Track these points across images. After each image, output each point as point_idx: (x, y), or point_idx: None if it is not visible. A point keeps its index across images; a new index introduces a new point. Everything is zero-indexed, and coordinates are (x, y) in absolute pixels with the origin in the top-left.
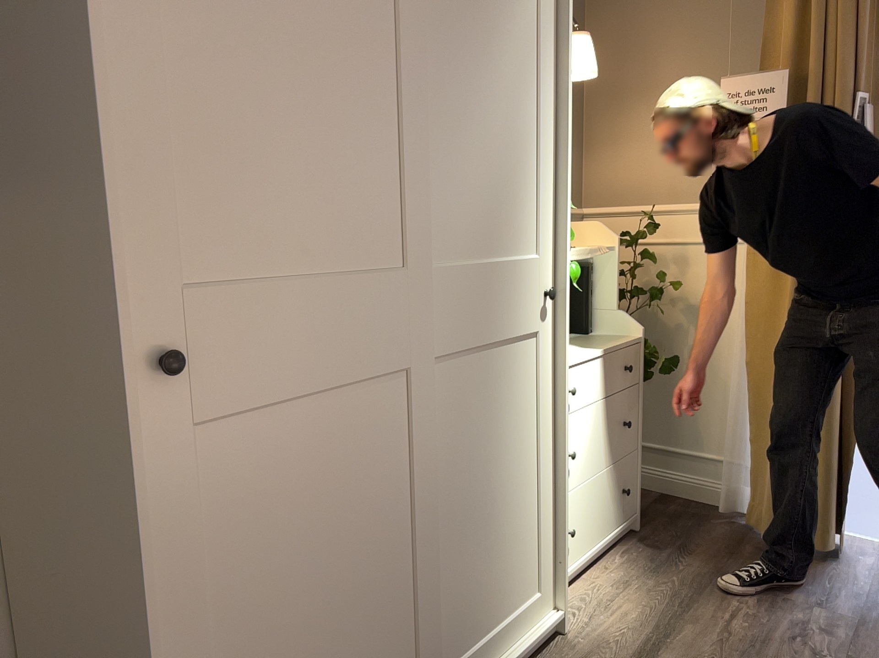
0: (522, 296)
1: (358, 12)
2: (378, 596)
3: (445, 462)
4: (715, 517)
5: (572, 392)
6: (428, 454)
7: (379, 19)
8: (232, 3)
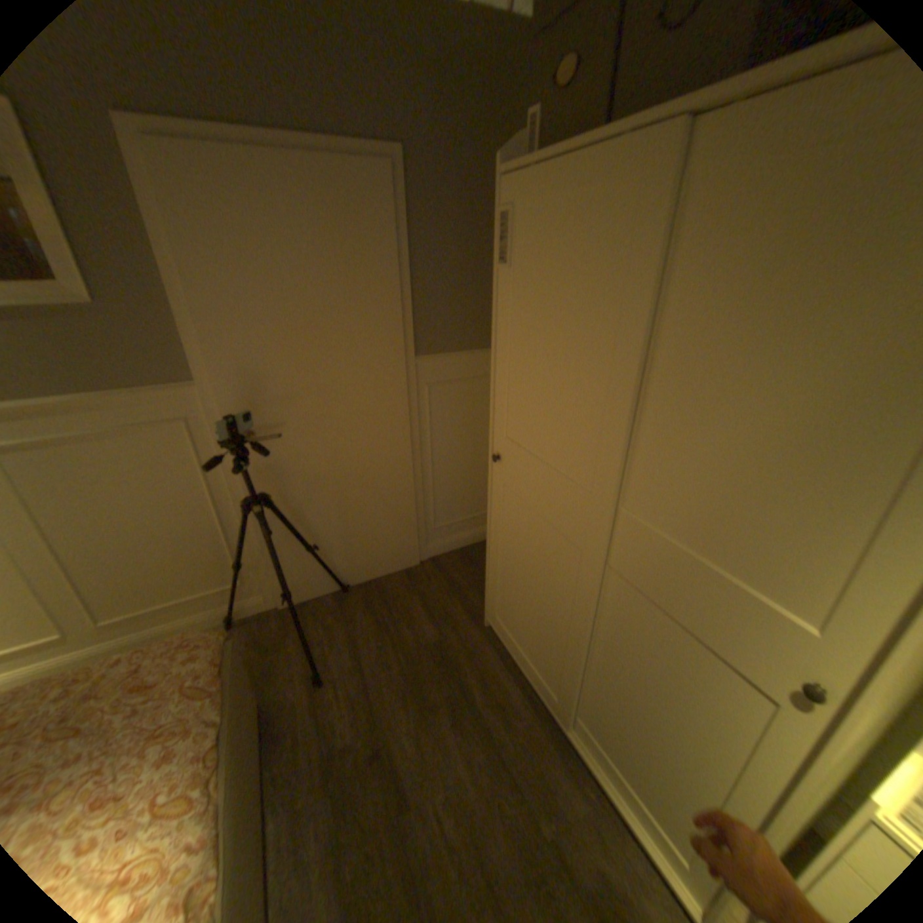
0: (753, 638)
1: (585, 314)
2: (545, 626)
3: (609, 637)
4: None
5: None
6: (581, 607)
7: (600, 316)
8: (524, 322)
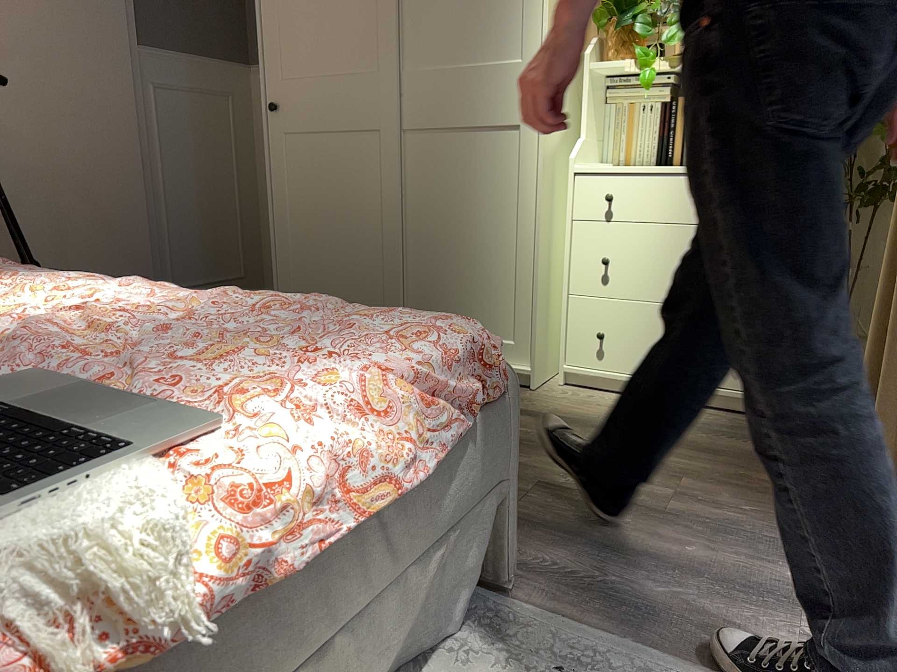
0: (497, 93)
1: None
2: (358, 252)
3: (417, 200)
4: None
5: (607, 199)
6: (389, 186)
7: None
8: None
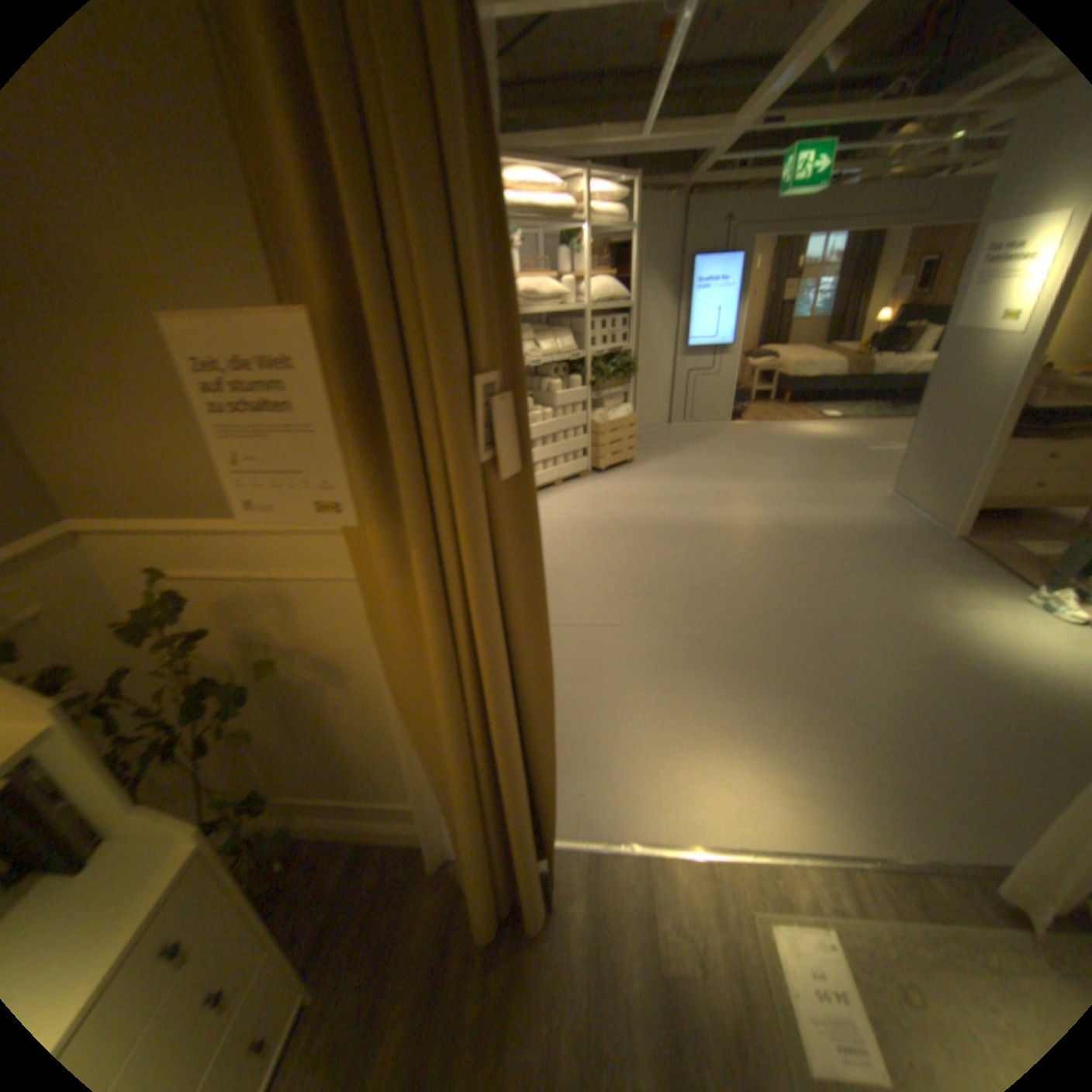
0: None
1: None
2: None
3: None
4: (424, 890)
5: None
6: None
7: None
8: None
